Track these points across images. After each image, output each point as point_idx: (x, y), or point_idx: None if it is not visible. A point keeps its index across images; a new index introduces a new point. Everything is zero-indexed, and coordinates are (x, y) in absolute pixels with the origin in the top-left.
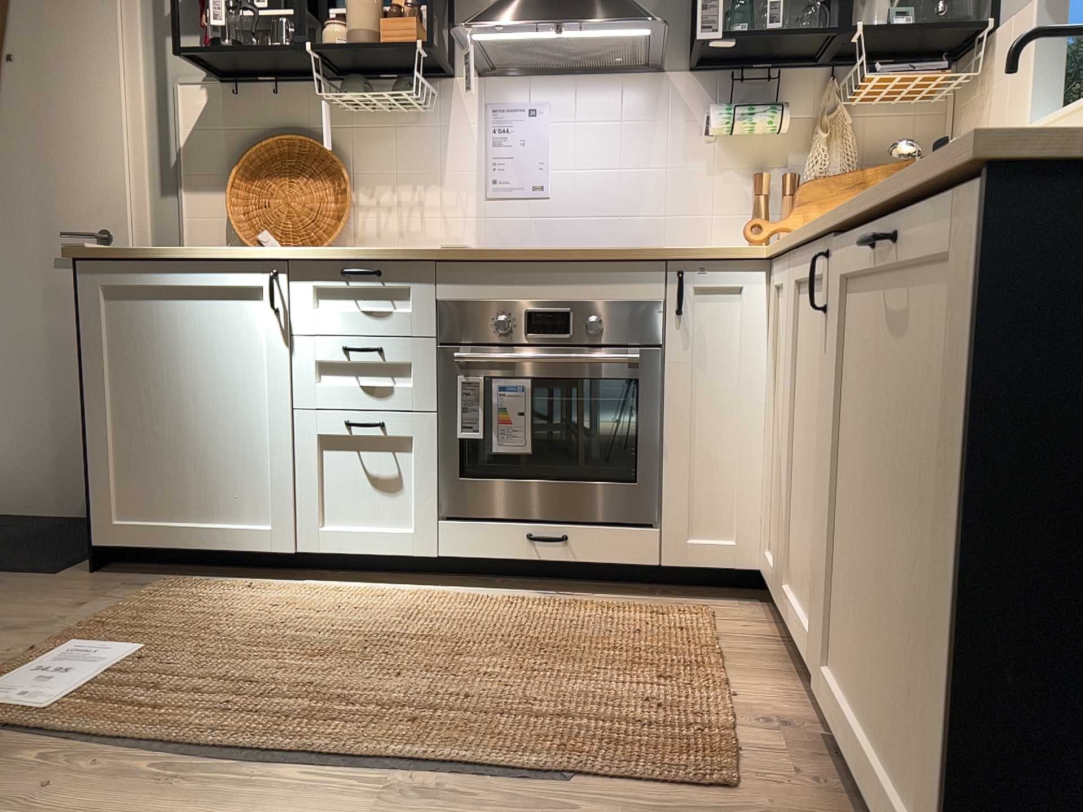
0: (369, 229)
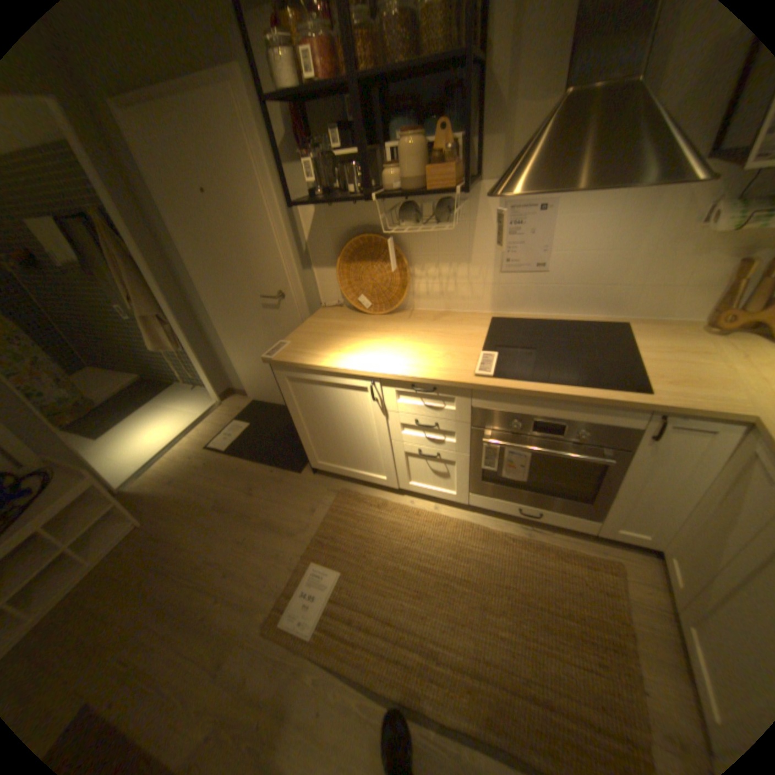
0: (422, 289)
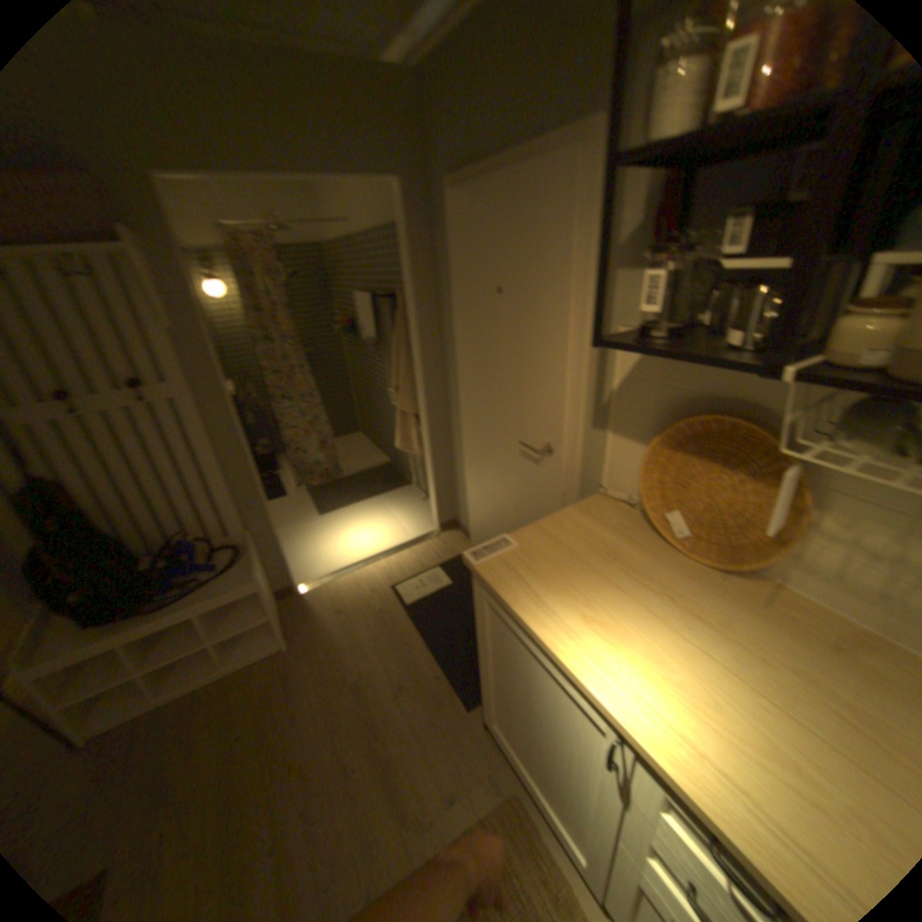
0: (831, 562)
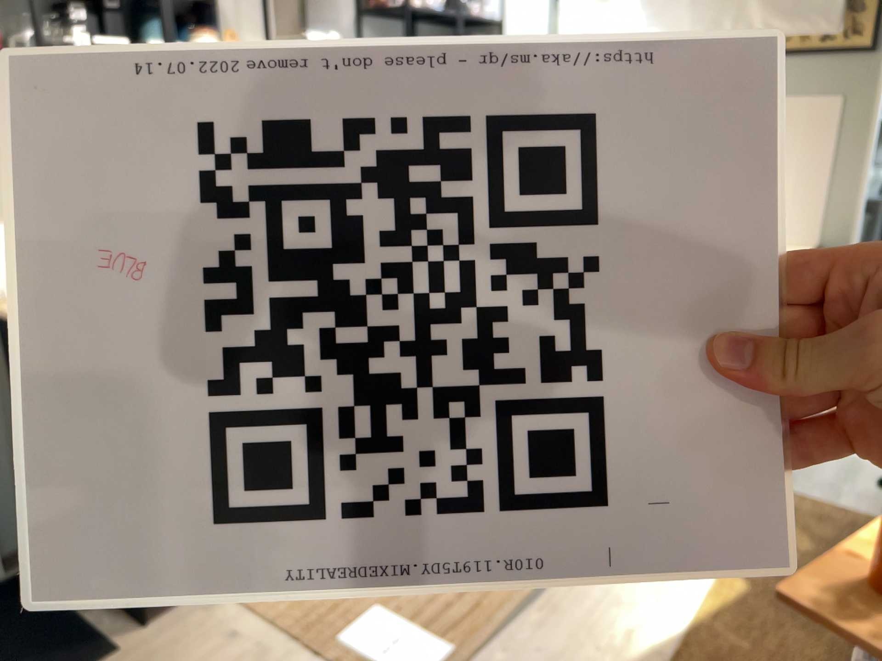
0: None
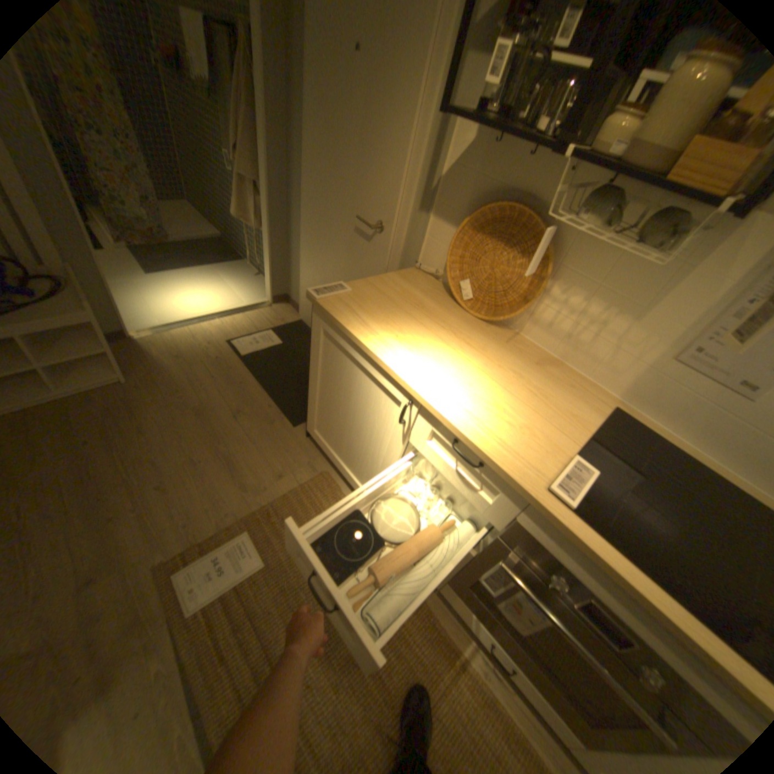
0: (548, 316)
